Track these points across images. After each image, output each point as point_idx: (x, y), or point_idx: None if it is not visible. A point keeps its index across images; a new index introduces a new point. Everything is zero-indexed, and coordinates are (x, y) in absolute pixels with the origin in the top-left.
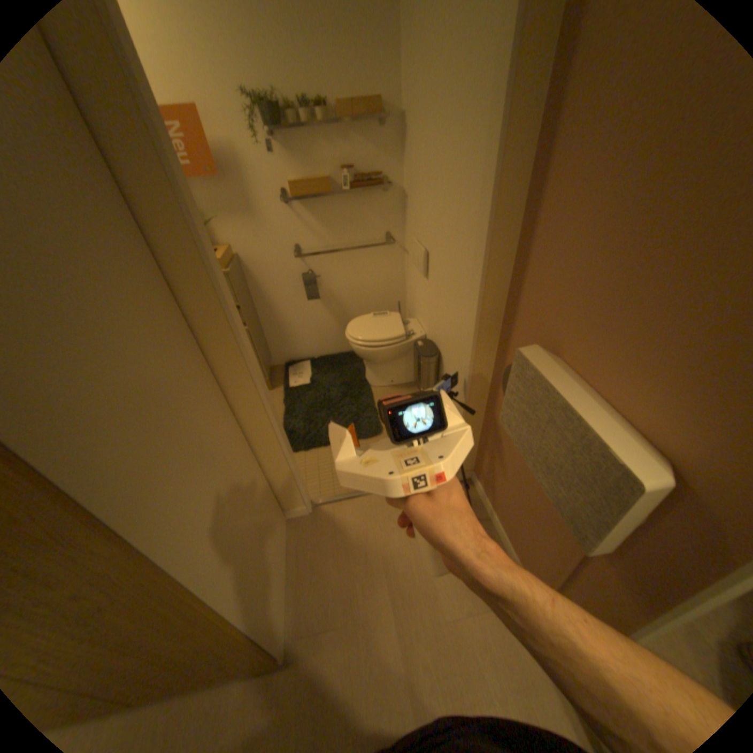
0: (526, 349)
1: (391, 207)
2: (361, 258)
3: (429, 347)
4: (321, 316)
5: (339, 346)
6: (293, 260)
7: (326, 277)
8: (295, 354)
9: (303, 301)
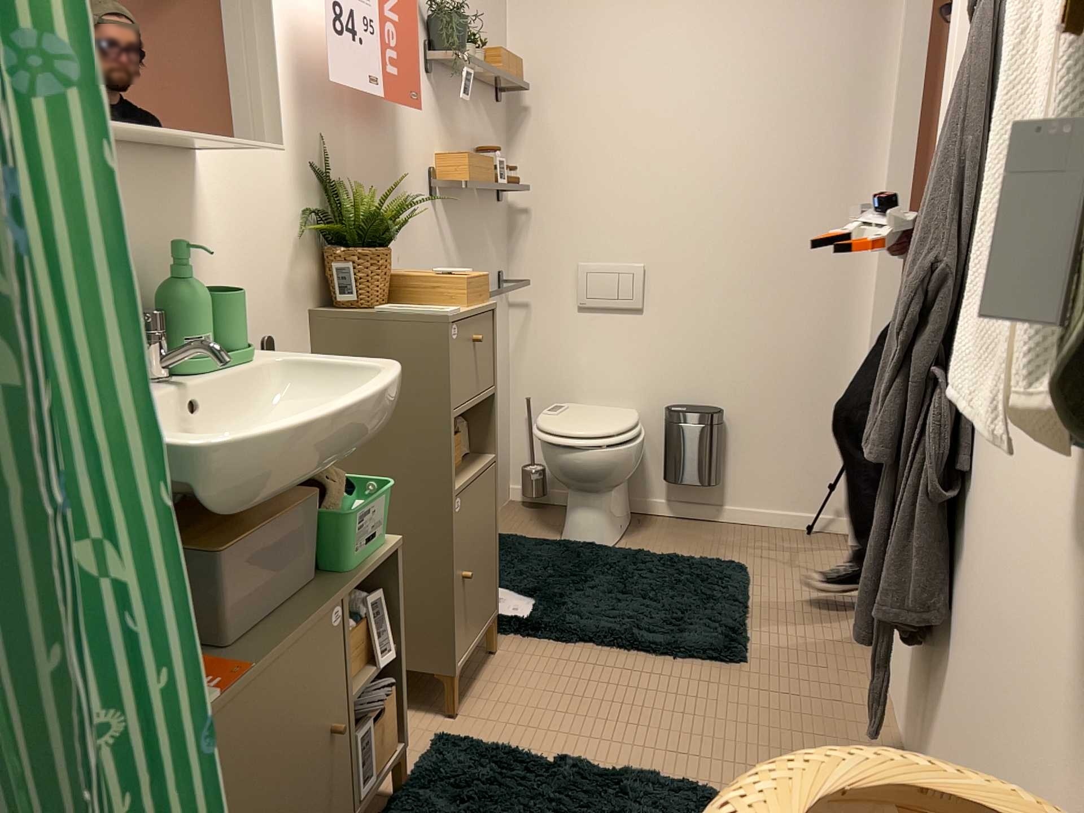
0: None
1: (503, 231)
2: None
3: (696, 408)
4: None
5: None
6: None
7: None
8: None
9: None
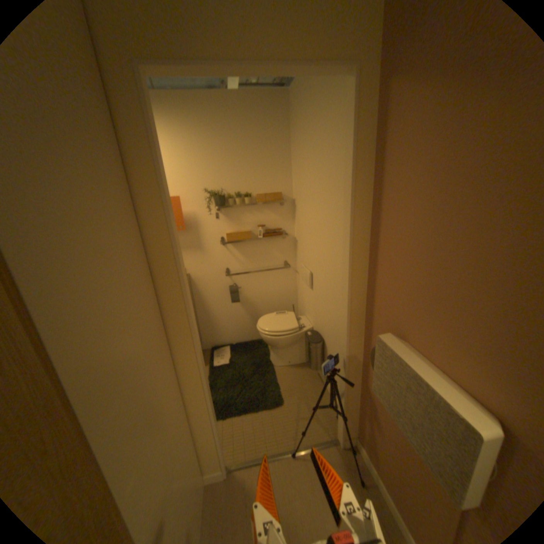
0: (383, 336)
1: (287, 247)
2: (268, 276)
3: (315, 336)
4: (239, 314)
5: (250, 335)
6: (224, 277)
7: (245, 288)
8: (219, 340)
9: (228, 303)
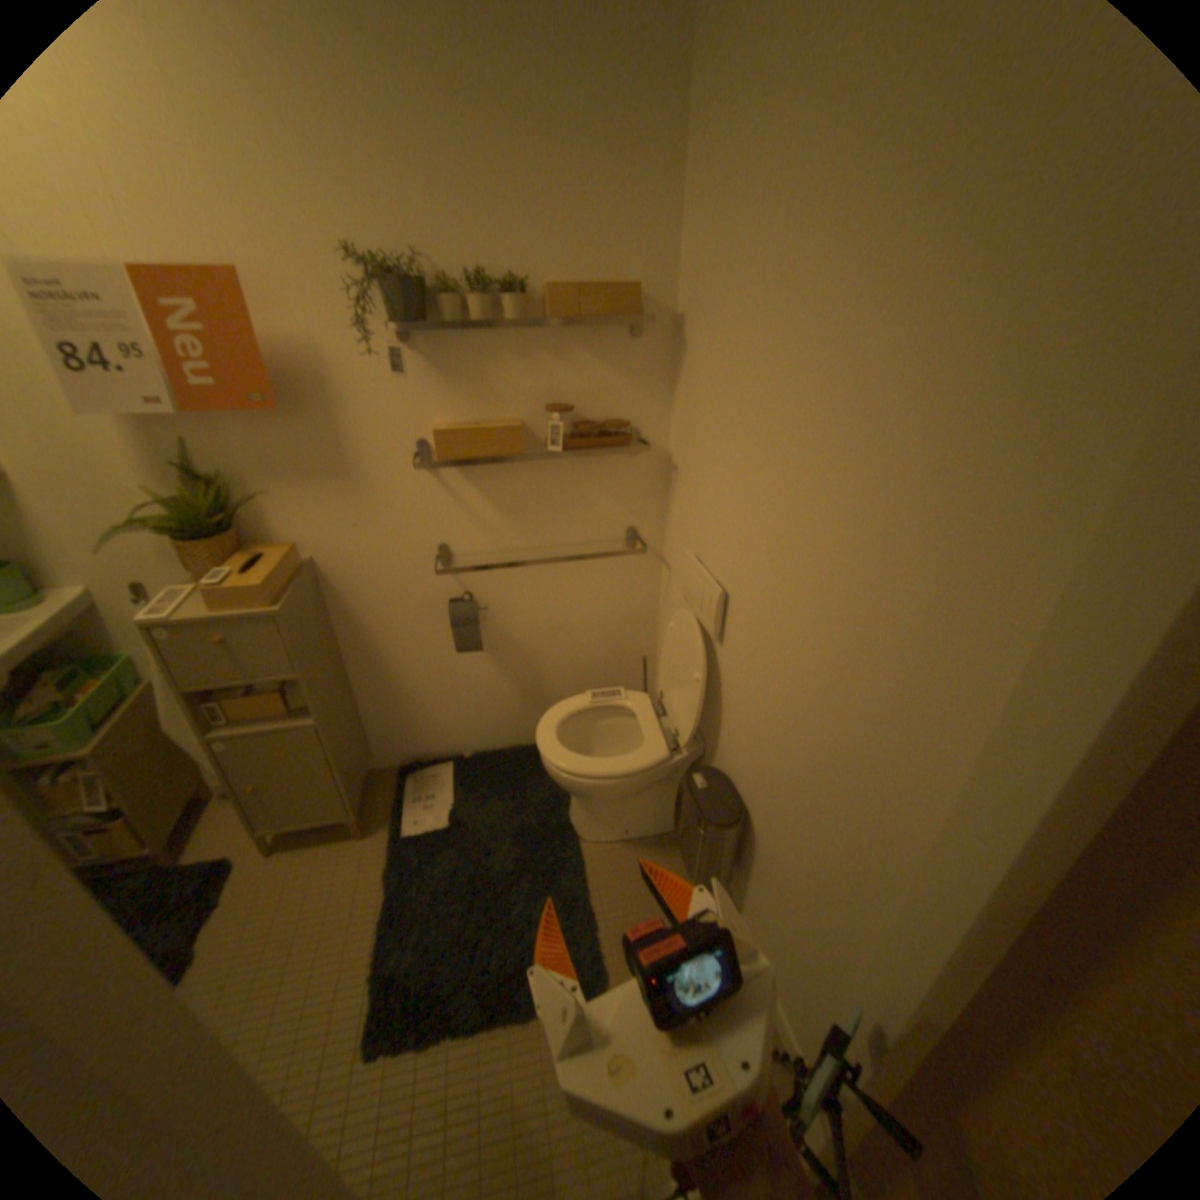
0: None
1: (642, 482)
2: (575, 571)
3: (721, 794)
4: (483, 676)
5: (515, 732)
6: (432, 572)
7: (500, 604)
8: (423, 746)
9: (447, 647)
